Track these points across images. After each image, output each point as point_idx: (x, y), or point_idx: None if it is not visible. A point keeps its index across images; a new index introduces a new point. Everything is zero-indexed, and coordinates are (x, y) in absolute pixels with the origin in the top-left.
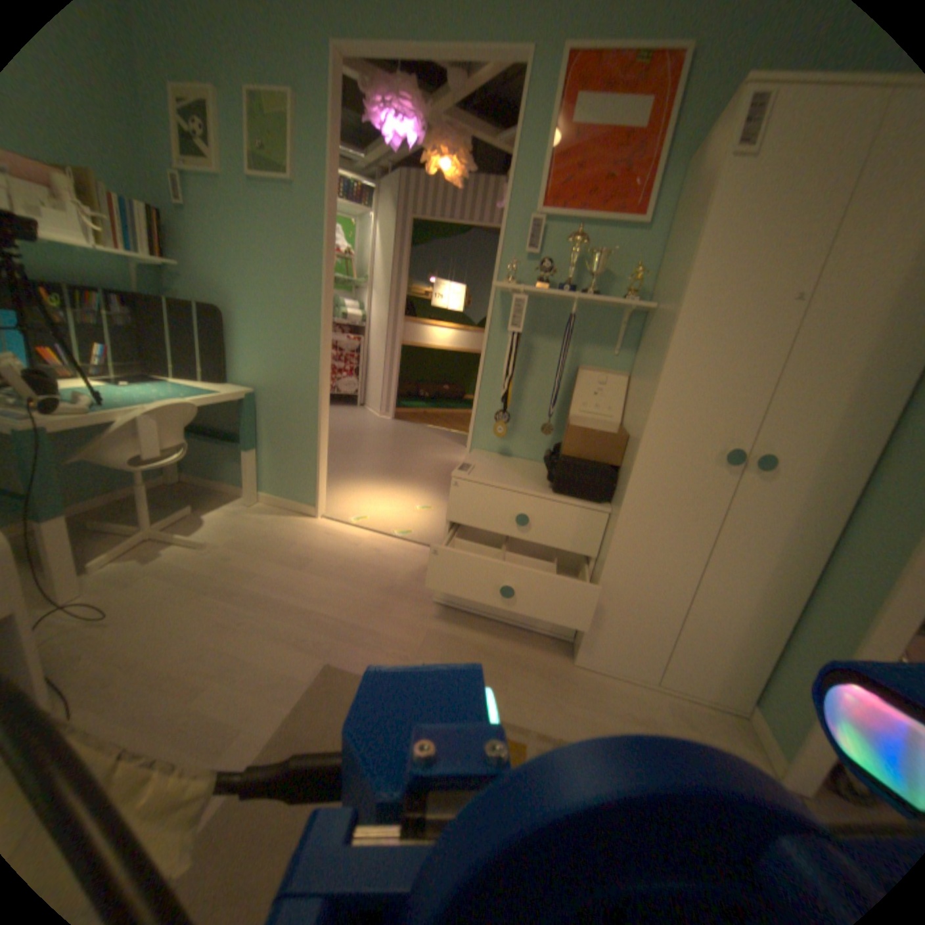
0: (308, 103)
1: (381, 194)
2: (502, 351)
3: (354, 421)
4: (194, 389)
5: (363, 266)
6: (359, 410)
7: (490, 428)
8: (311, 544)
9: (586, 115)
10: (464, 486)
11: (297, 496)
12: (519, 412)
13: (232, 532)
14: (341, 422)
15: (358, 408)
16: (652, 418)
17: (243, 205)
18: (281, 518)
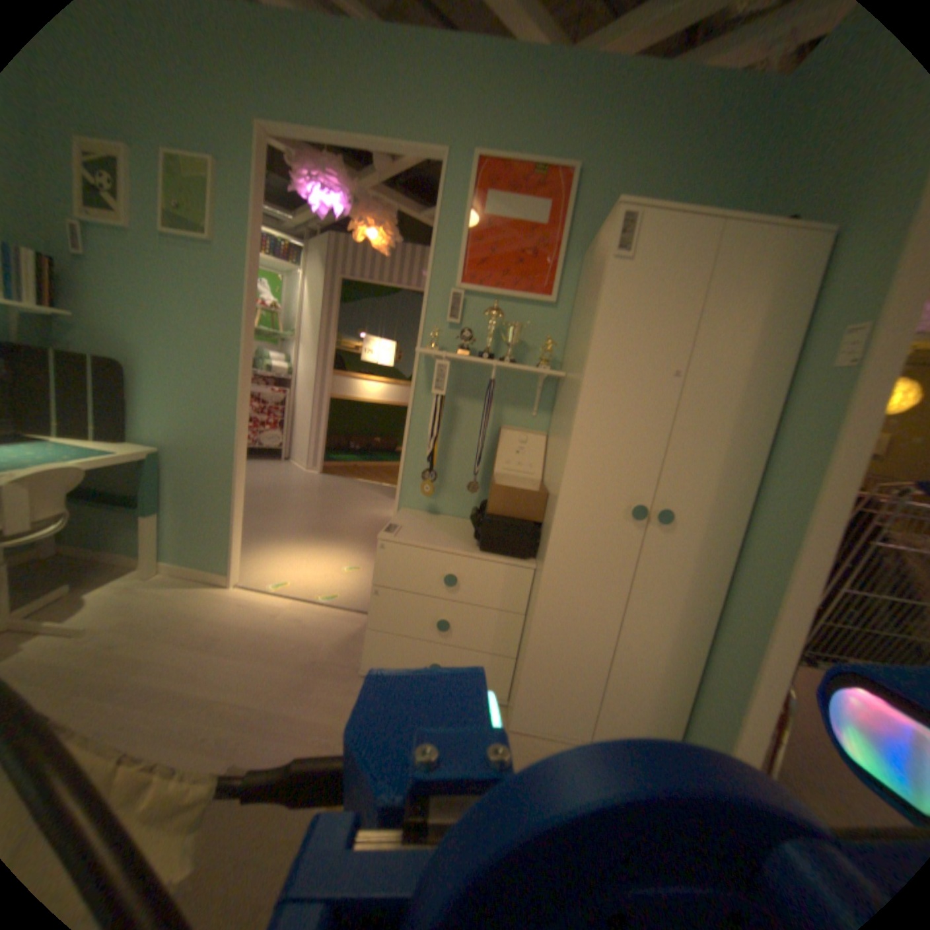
0: (229, 172)
1: (309, 254)
2: (427, 411)
3: (277, 476)
4: (82, 451)
5: (289, 320)
6: (283, 465)
7: (417, 486)
8: (220, 620)
9: (495, 209)
10: (390, 548)
11: (205, 565)
12: (445, 470)
13: (121, 613)
14: (262, 478)
15: (282, 462)
16: (565, 478)
17: (154, 261)
18: (184, 592)
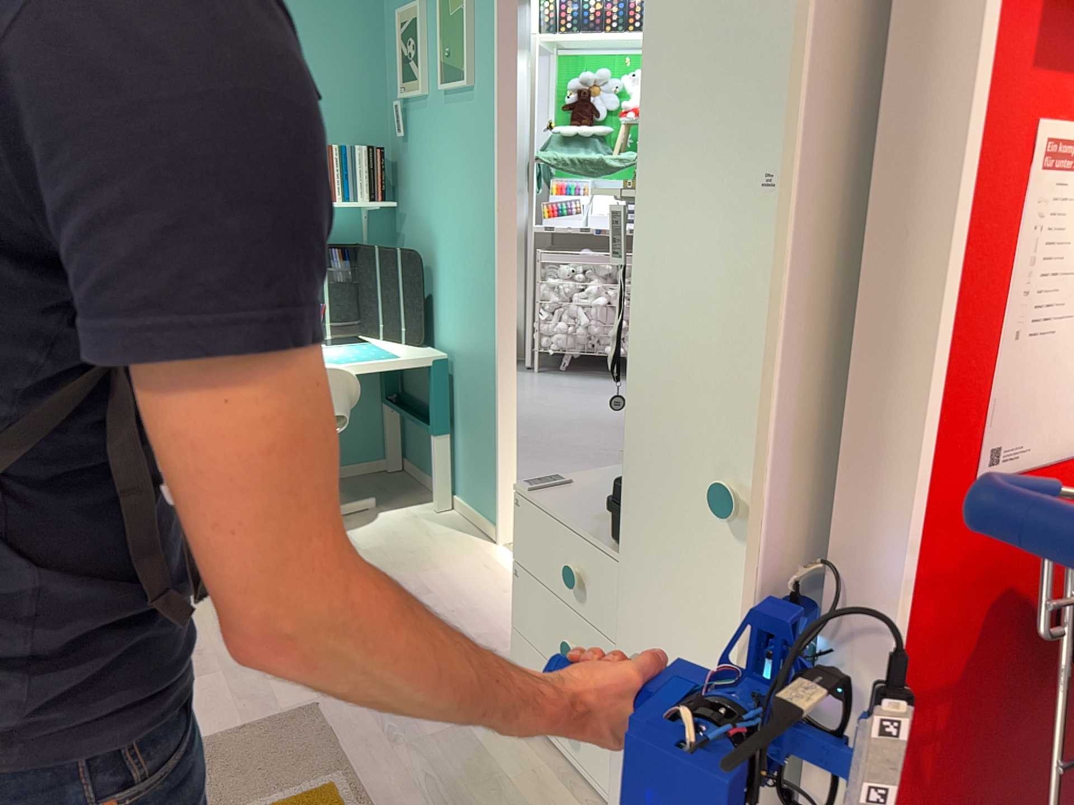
0: None
1: None
2: None
3: None
4: (382, 351)
5: None
6: None
7: None
8: (455, 574)
9: None
10: (524, 506)
11: (483, 506)
12: None
13: (390, 536)
14: None
15: None
16: (631, 406)
17: (442, 122)
18: (457, 534)
